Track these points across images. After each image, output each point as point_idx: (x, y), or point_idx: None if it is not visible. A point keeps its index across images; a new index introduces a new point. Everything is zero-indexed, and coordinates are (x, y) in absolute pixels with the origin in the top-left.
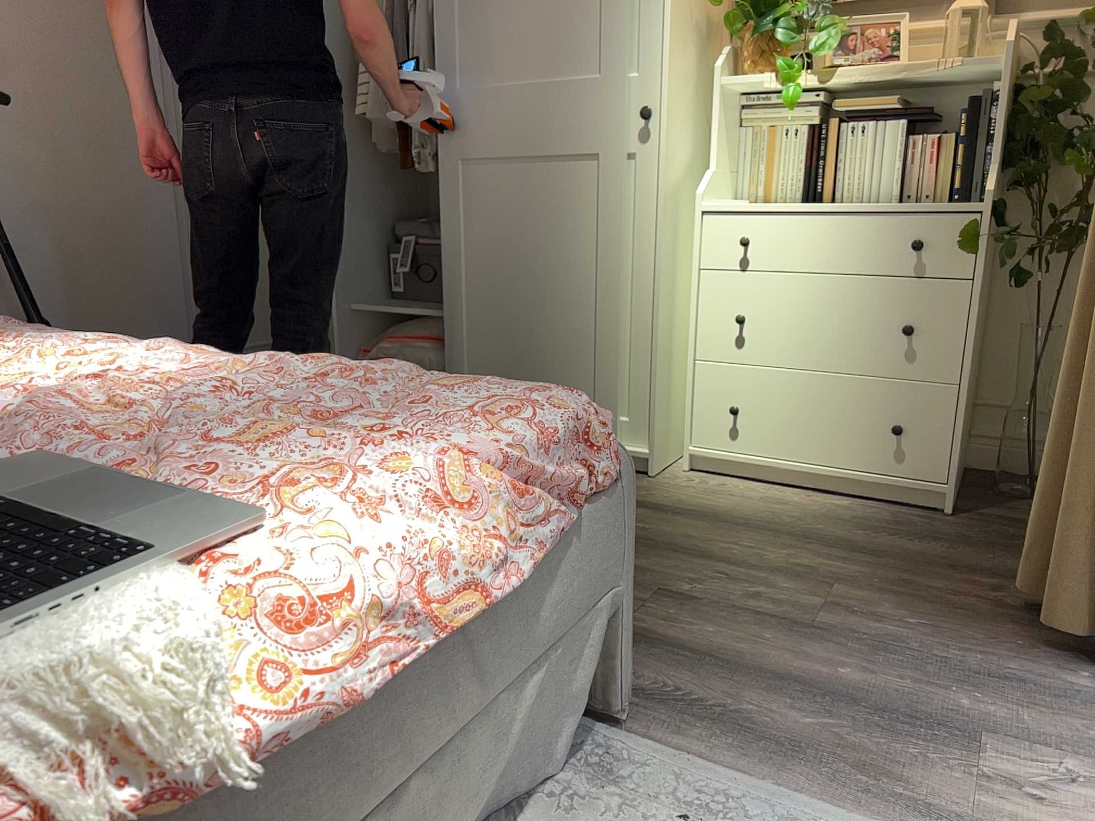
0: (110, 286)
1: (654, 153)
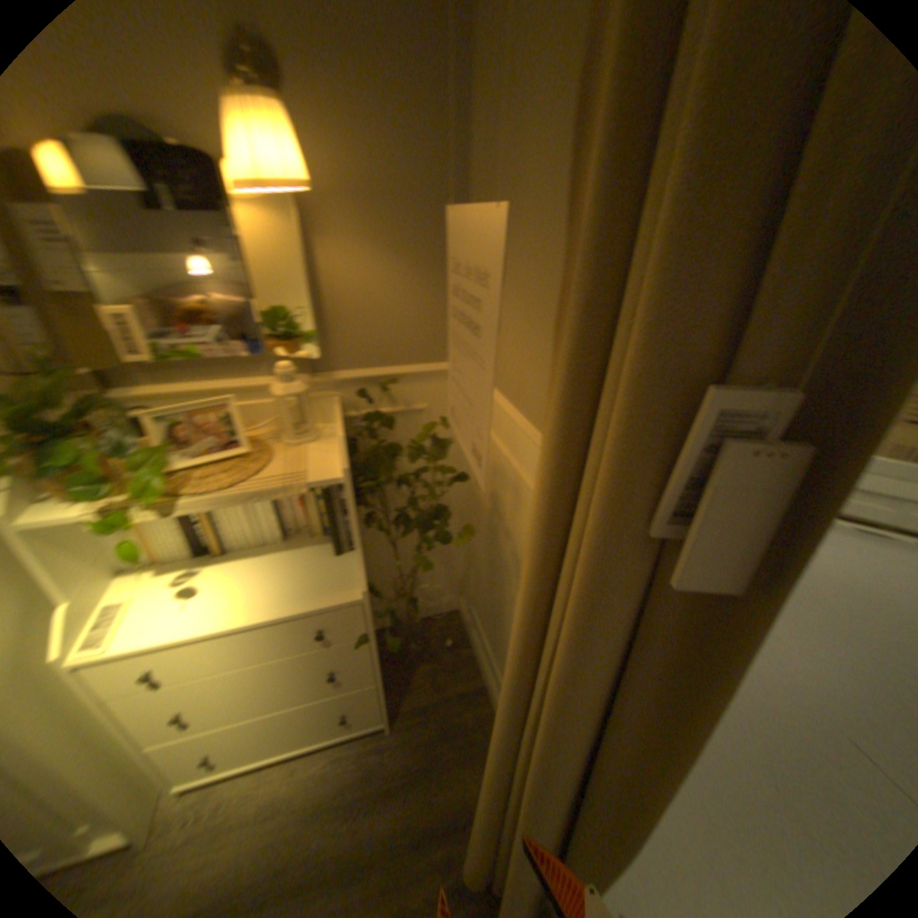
0: None
1: None
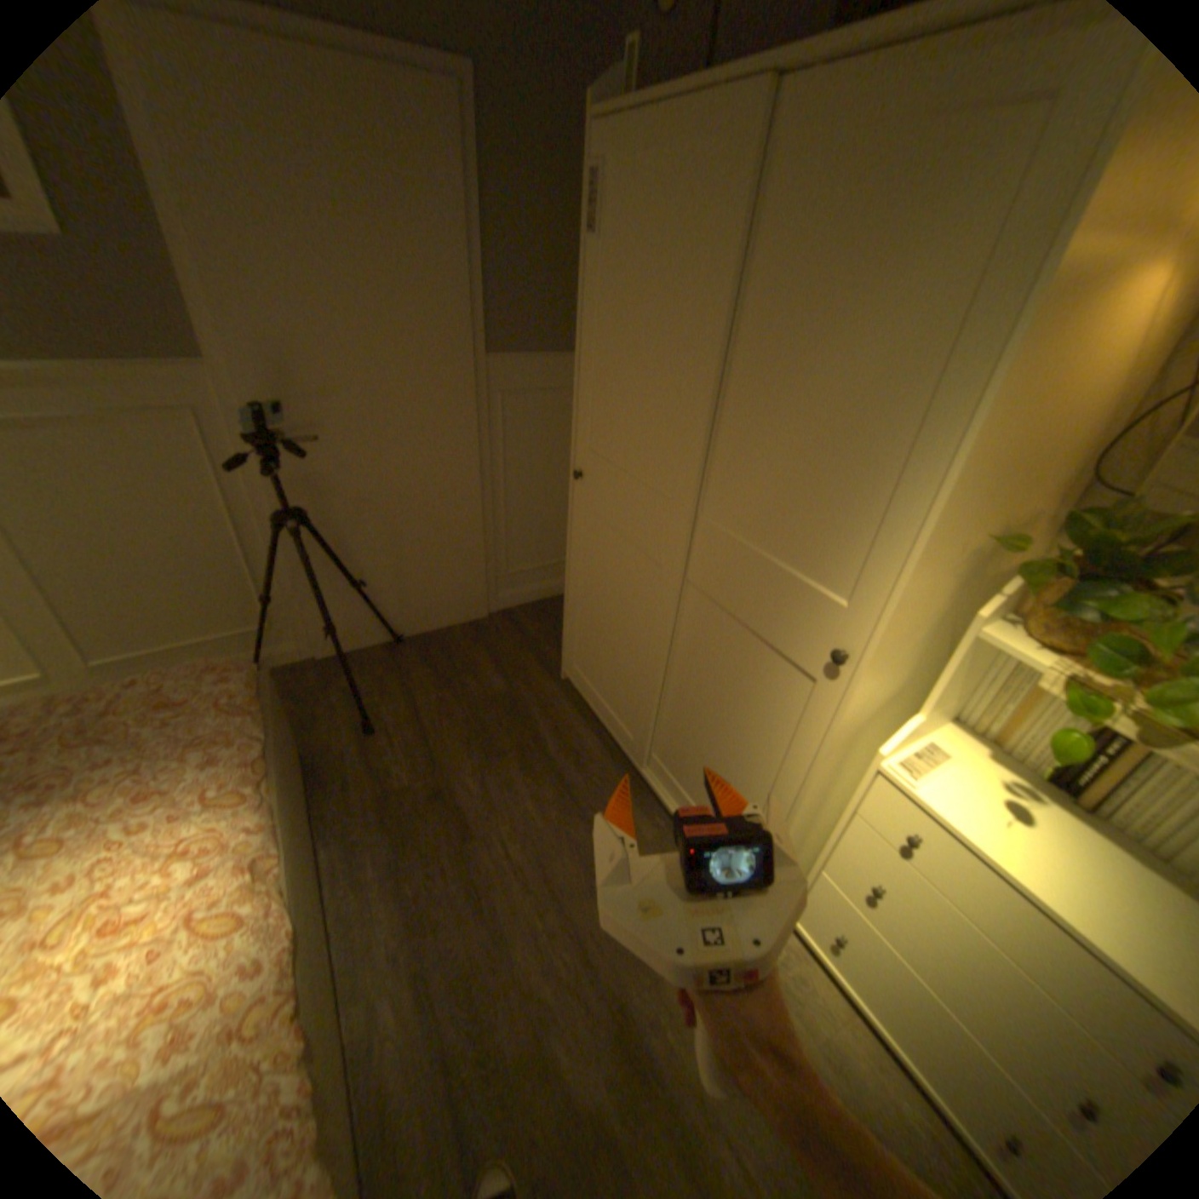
0: (422, 543)
1: (838, 698)
